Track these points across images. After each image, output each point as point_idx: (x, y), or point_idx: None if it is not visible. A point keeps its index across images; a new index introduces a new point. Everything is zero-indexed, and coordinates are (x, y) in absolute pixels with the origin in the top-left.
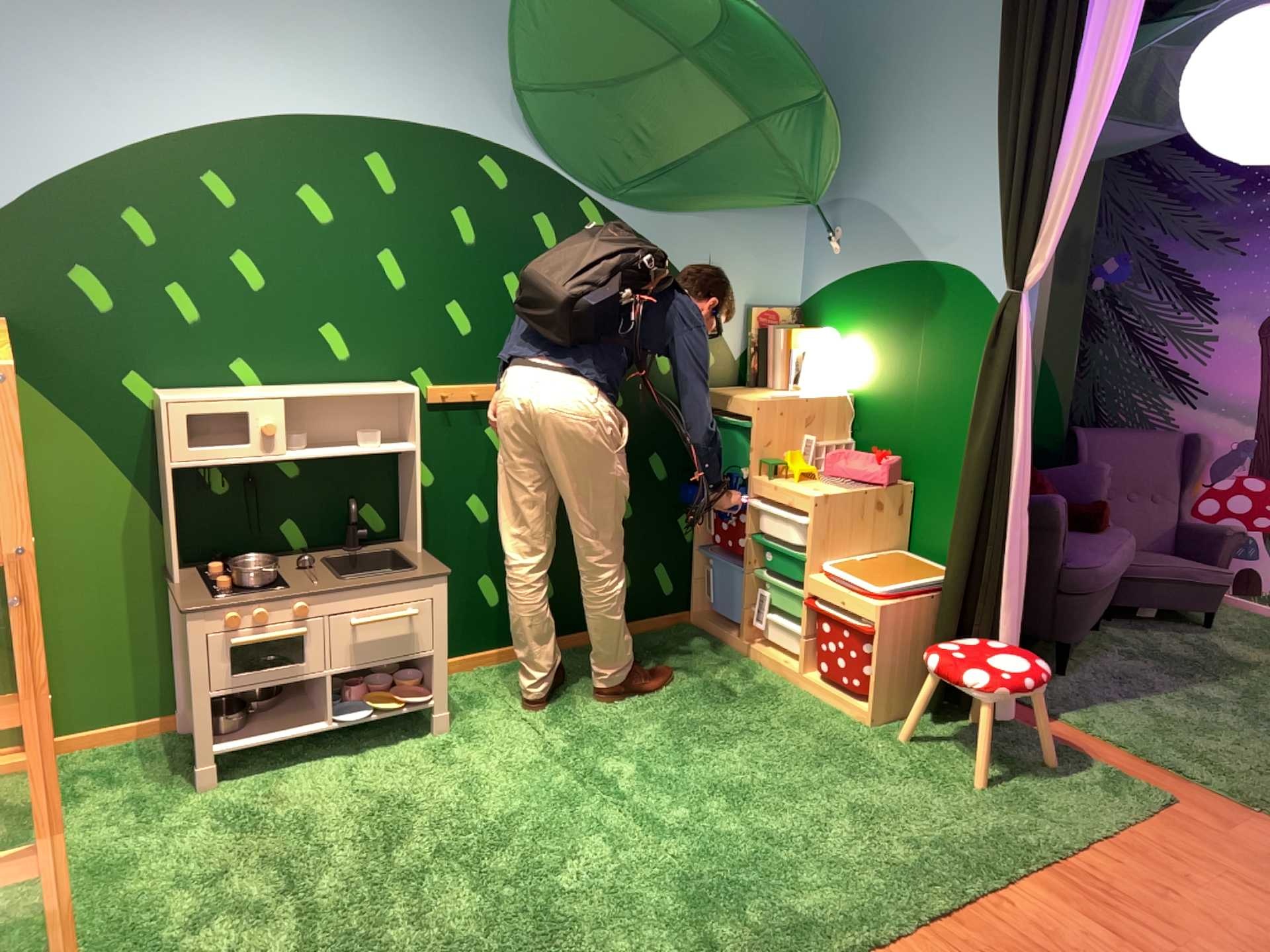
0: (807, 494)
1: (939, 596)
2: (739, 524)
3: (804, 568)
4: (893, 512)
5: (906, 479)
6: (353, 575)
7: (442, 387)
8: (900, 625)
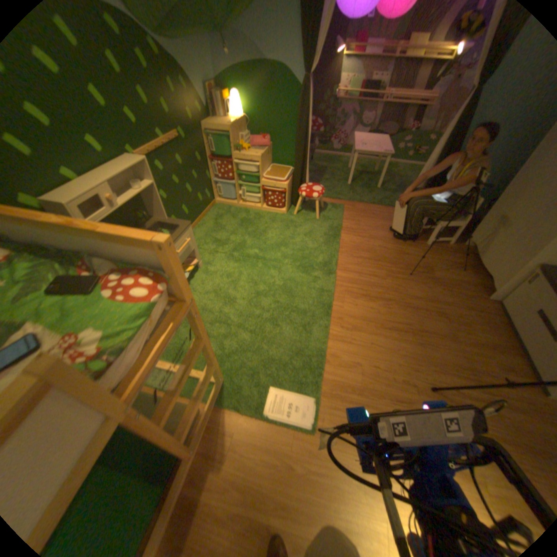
0: (257, 156)
1: (296, 176)
2: (230, 170)
3: (260, 179)
4: (270, 154)
5: (270, 142)
6: None
7: (135, 150)
8: (289, 187)
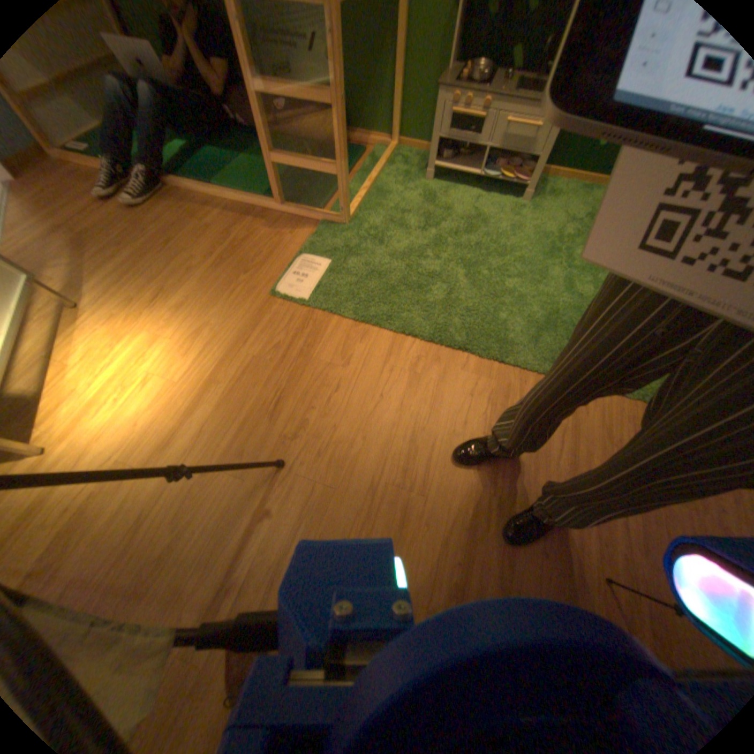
0: None
1: None
2: None
3: None
4: None
5: None
6: (526, 93)
7: None
8: None
